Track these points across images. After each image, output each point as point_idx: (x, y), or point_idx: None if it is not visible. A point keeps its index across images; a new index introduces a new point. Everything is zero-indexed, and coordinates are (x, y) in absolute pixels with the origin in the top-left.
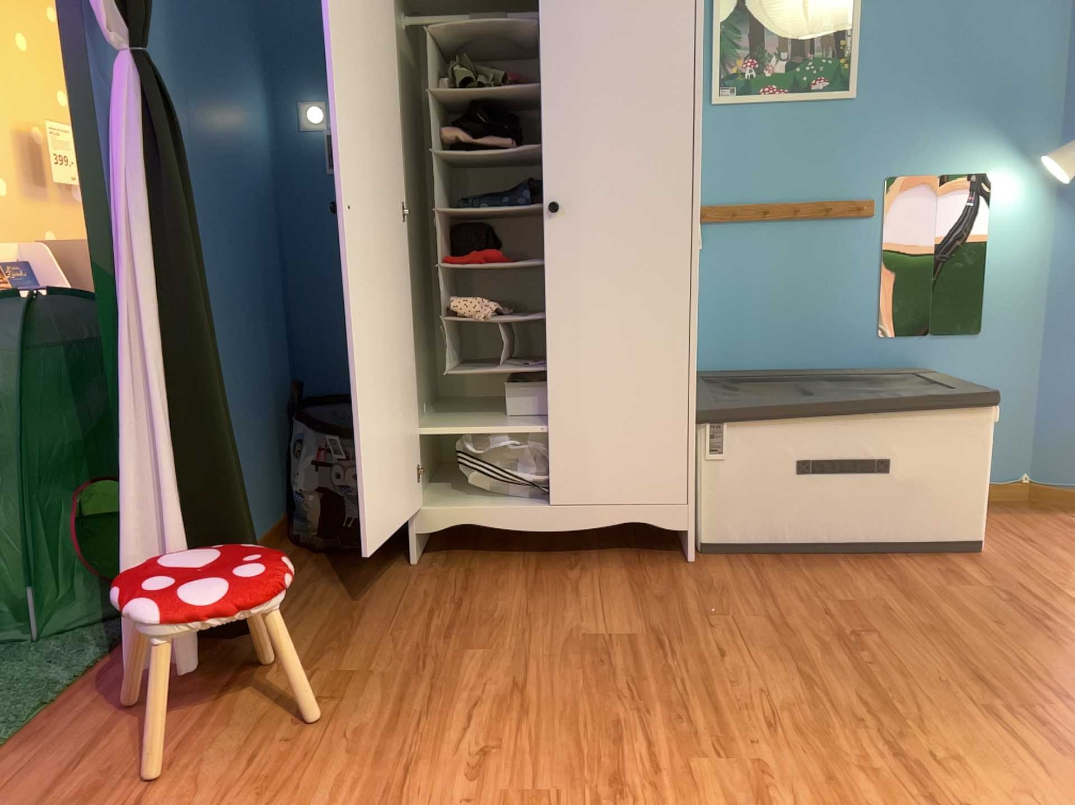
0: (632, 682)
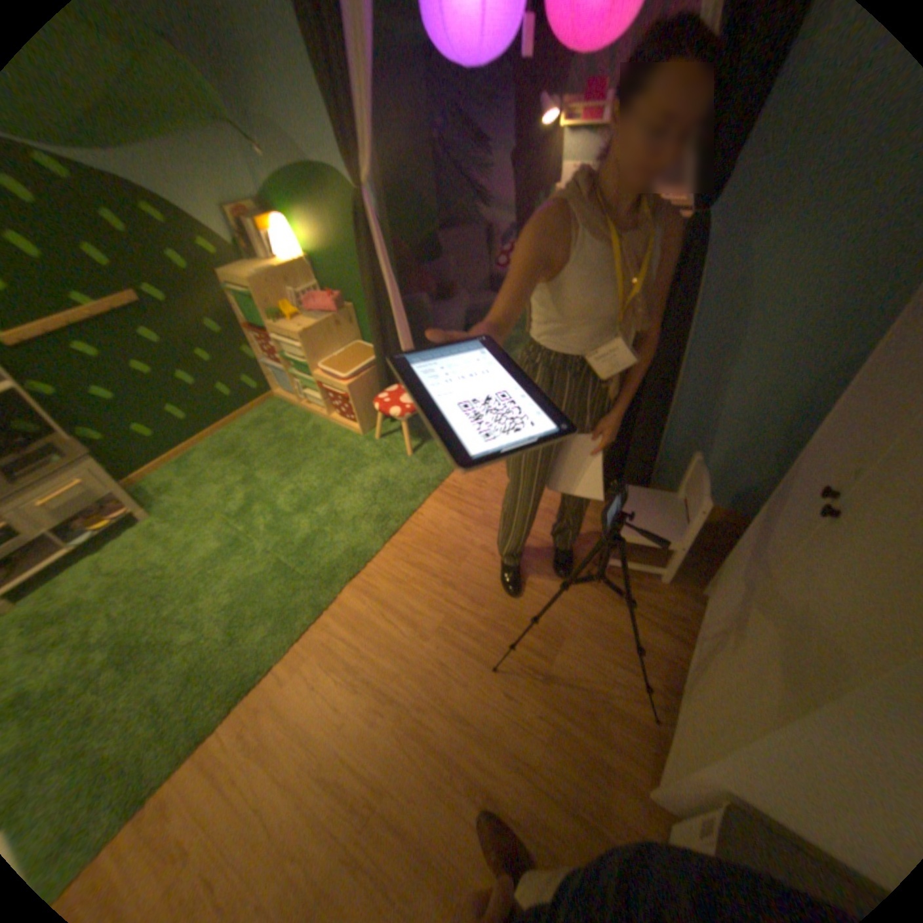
0: (506, 637)
